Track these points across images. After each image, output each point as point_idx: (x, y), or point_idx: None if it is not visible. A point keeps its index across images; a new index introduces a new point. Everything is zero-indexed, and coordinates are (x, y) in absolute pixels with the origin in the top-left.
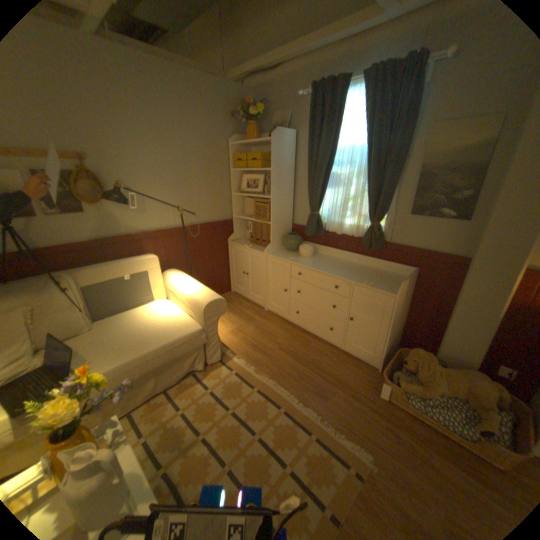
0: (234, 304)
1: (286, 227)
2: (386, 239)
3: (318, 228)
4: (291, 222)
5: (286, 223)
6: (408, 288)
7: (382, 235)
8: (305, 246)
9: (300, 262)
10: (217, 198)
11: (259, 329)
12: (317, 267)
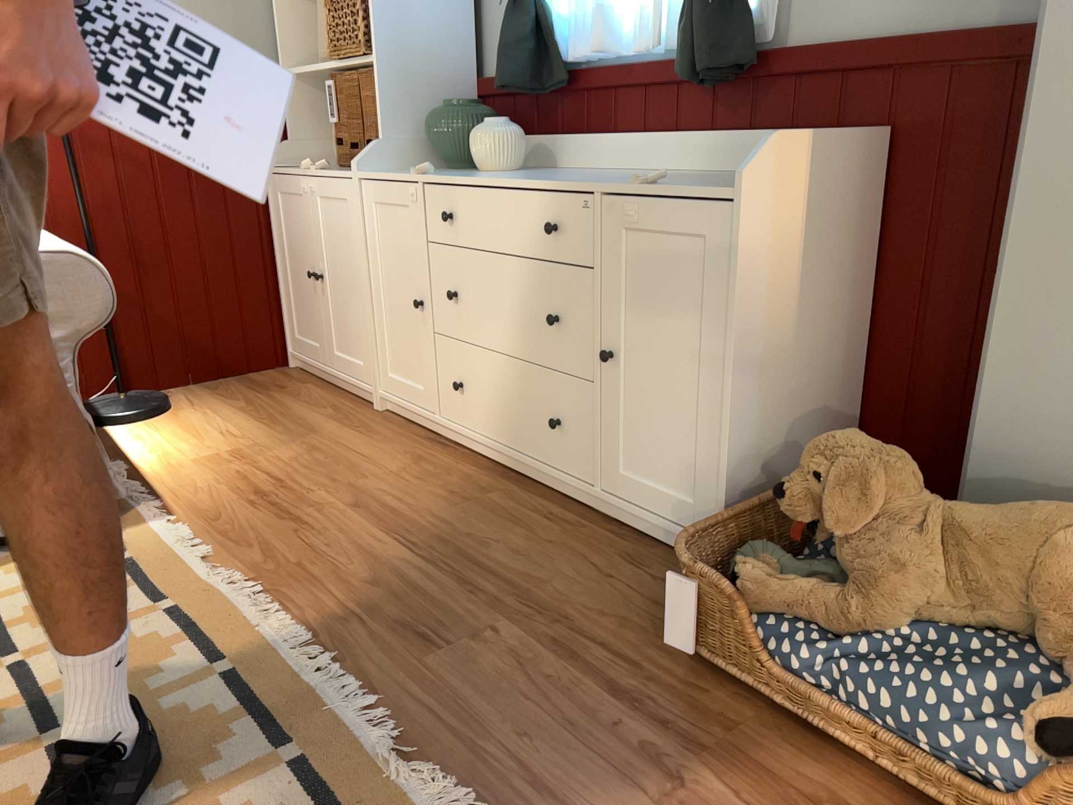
0: (273, 395)
1: (446, 89)
2: (763, 37)
3: (545, 64)
4: (470, 73)
5: (445, 72)
6: (823, 193)
7: (739, 17)
8: (488, 125)
9: (455, 176)
10: (214, 2)
11: (314, 453)
12: (504, 177)
